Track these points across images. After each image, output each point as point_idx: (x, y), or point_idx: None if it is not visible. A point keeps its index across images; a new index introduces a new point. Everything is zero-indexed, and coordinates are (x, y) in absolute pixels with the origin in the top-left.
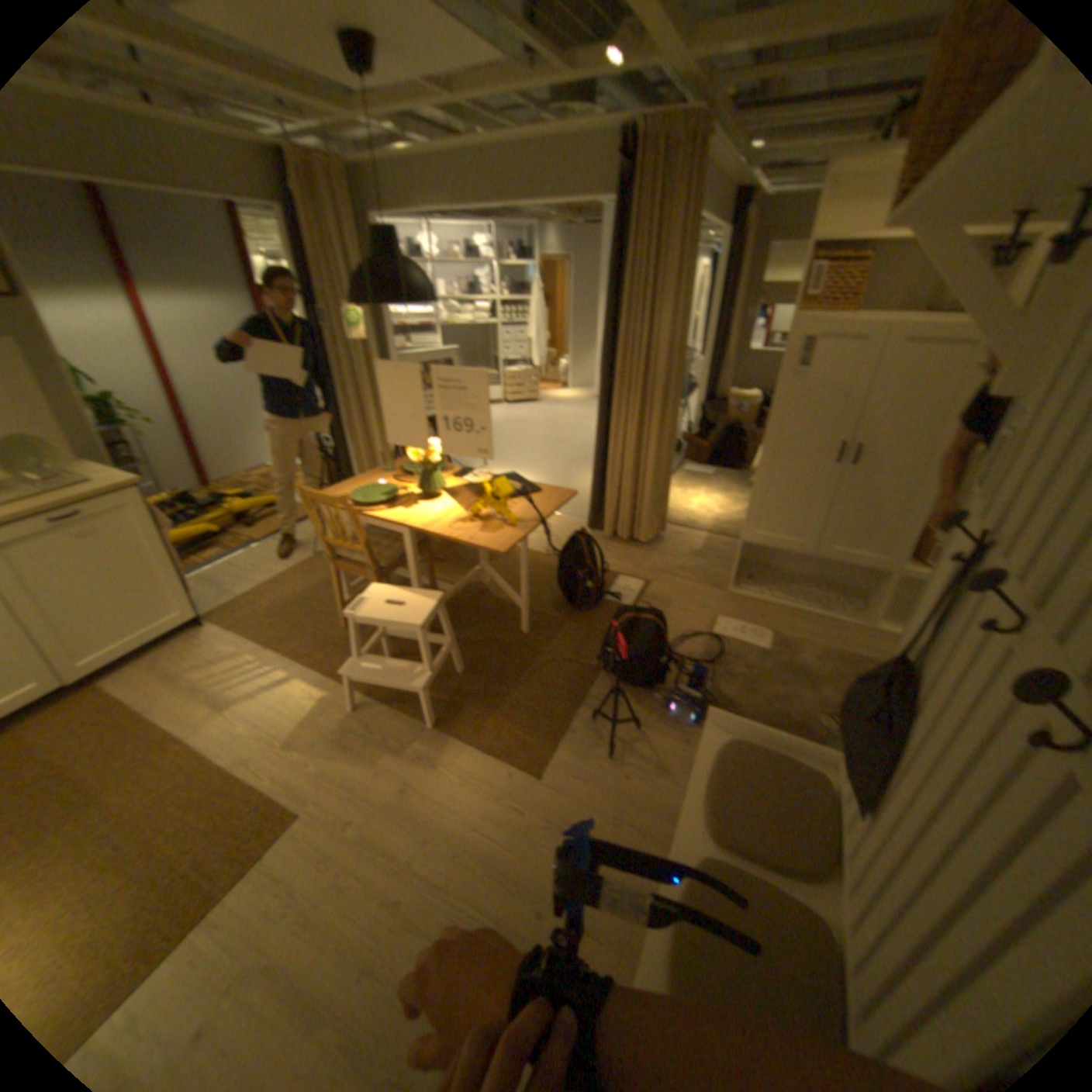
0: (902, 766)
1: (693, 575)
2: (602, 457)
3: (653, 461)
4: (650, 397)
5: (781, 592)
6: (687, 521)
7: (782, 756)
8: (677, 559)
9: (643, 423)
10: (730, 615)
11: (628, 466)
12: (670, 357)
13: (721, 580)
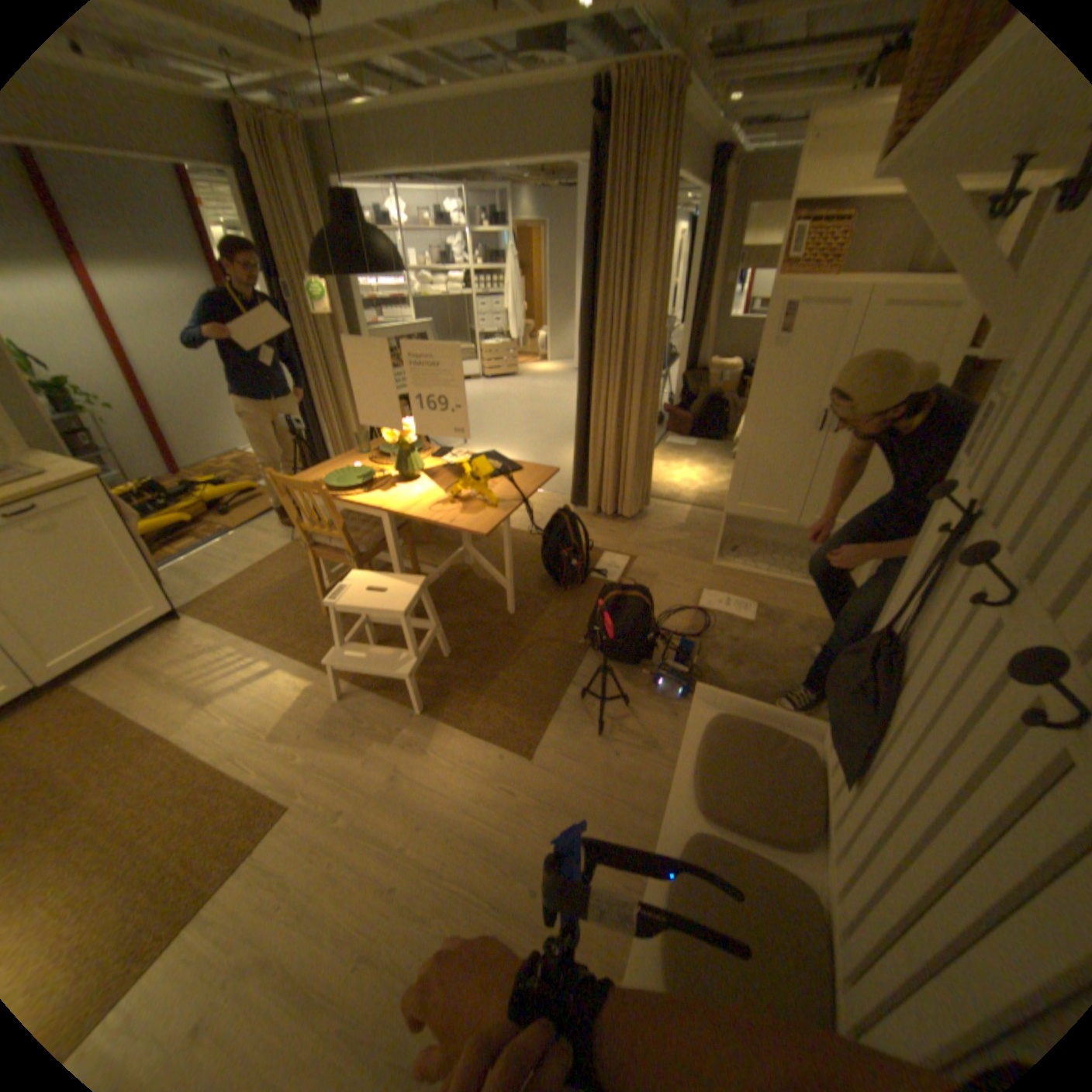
0: (888, 737)
1: (677, 549)
2: (582, 432)
3: (634, 435)
4: (630, 368)
5: (764, 563)
6: (670, 494)
7: (768, 728)
8: (661, 533)
9: (624, 395)
10: (715, 588)
11: (609, 440)
12: (649, 326)
13: (704, 552)
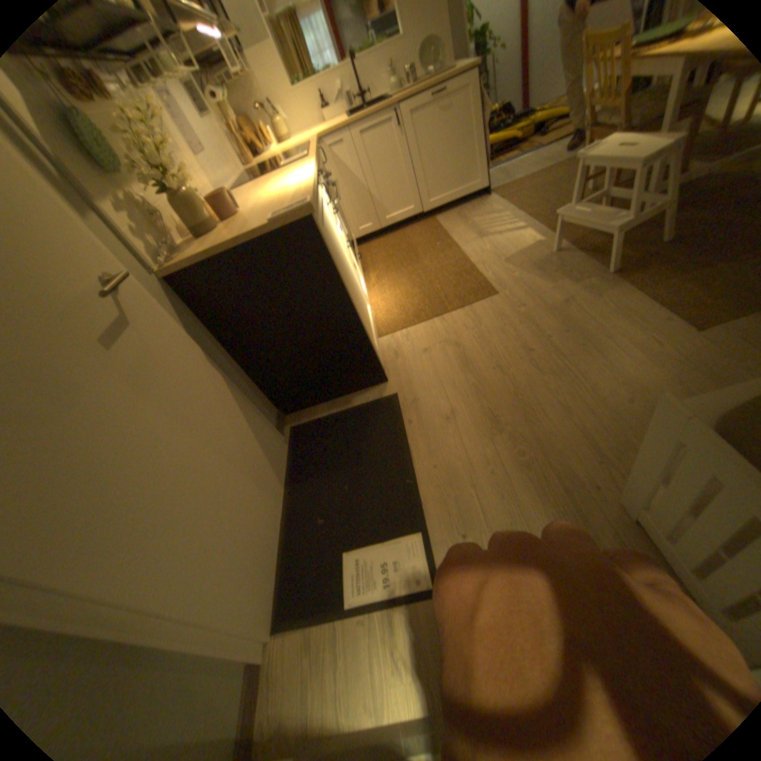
0: None
1: None
2: None
3: None
4: None
5: None
6: None
7: None
8: None
9: None
10: None
11: None
12: None
13: None
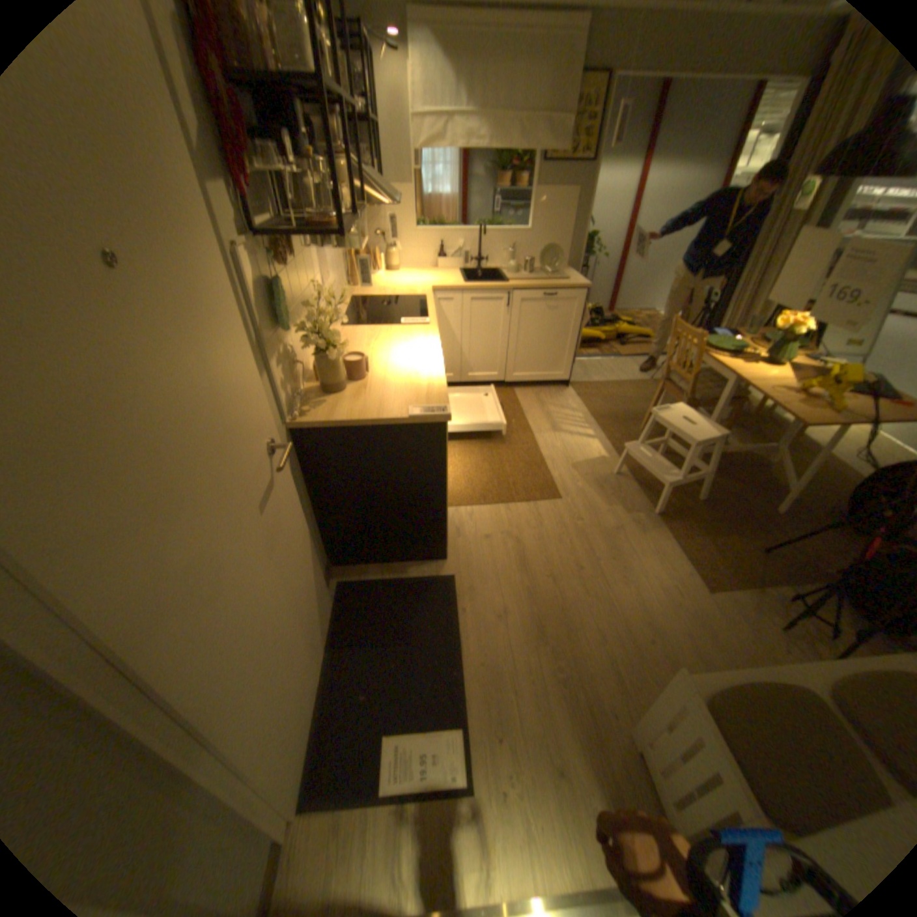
0: None
1: None
2: None
3: None
4: None
5: None
6: None
7: None
8: None
9: None
10: None
11: None
12: None
13: None
